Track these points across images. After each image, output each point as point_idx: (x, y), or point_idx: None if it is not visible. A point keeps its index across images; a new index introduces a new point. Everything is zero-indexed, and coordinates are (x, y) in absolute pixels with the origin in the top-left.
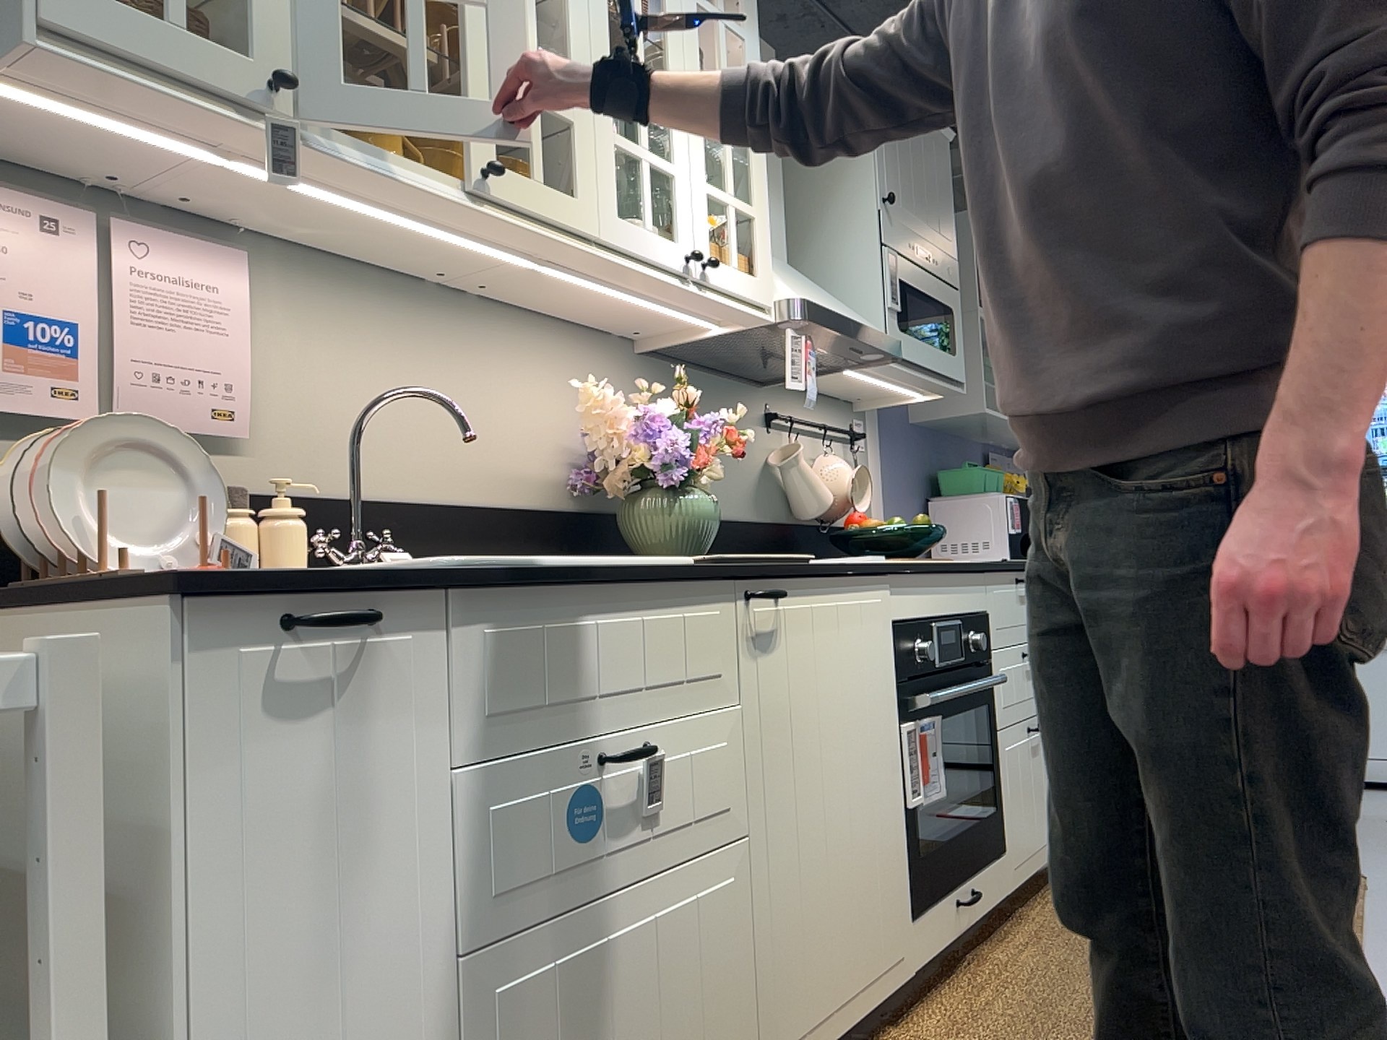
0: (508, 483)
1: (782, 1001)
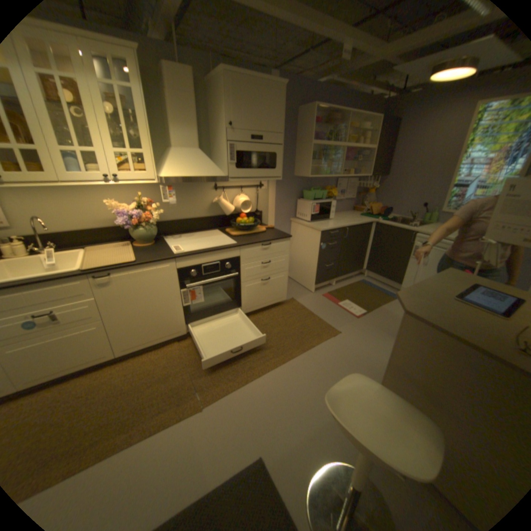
0: (103, 222)
1: (121, 344)
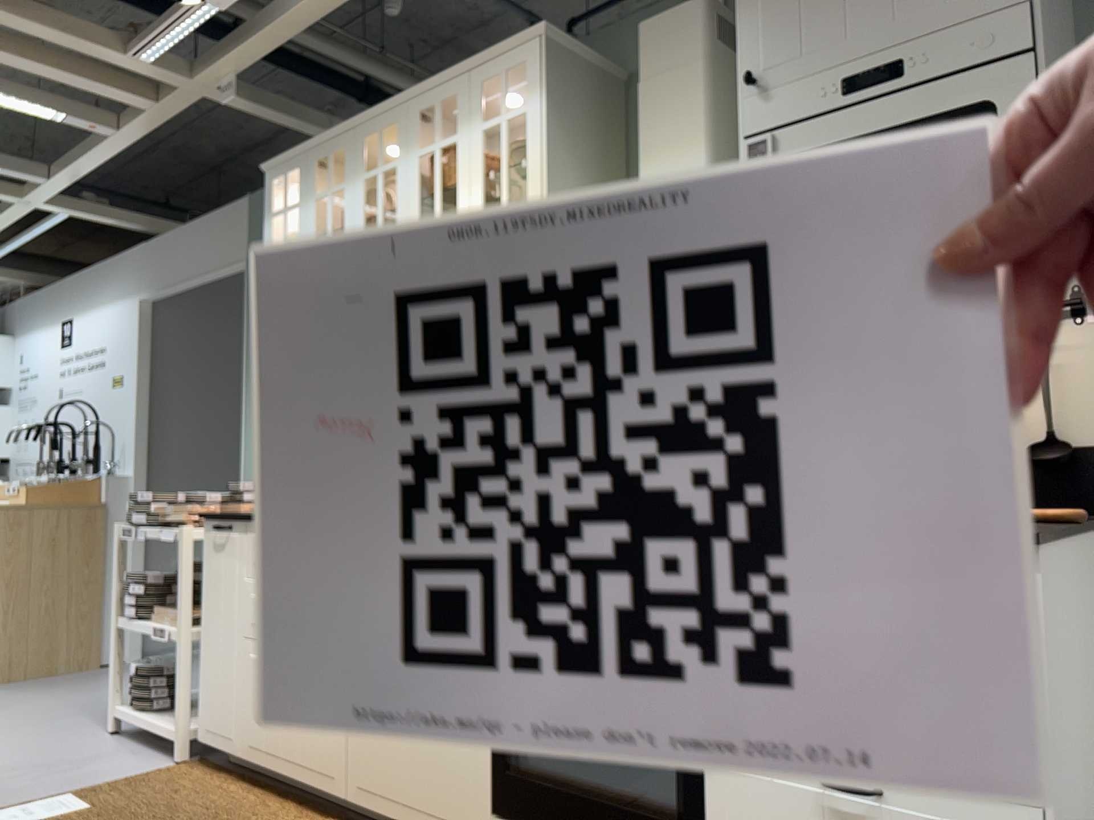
0: None
1: (359, 761)
